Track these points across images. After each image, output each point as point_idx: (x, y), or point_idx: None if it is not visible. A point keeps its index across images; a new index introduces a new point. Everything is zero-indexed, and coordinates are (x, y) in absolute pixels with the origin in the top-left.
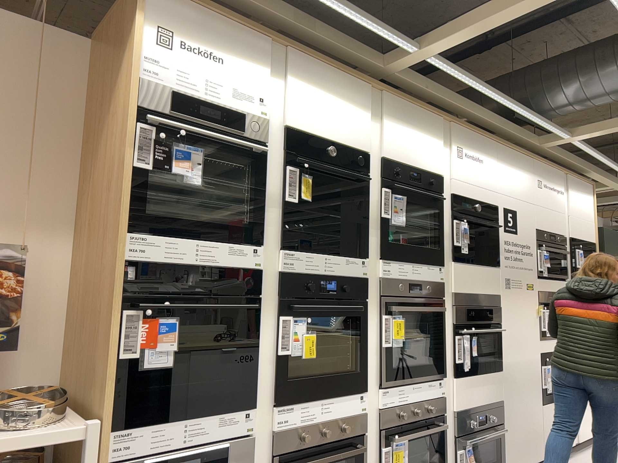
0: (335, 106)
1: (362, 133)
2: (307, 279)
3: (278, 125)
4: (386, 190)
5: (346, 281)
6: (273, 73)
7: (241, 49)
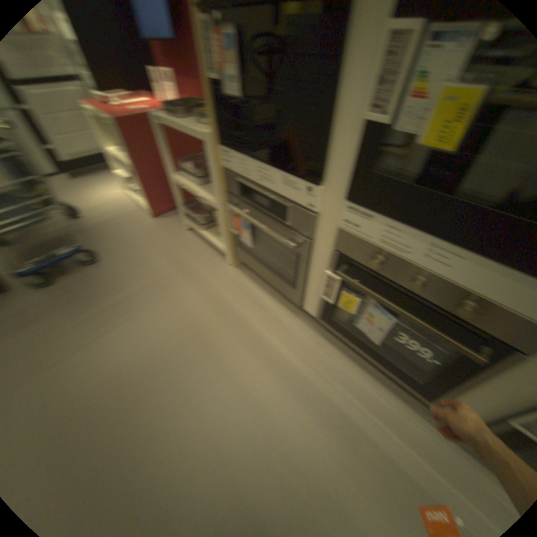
0: None
1: None
2: None
3: None
4: None
5: None
6: None
7: None
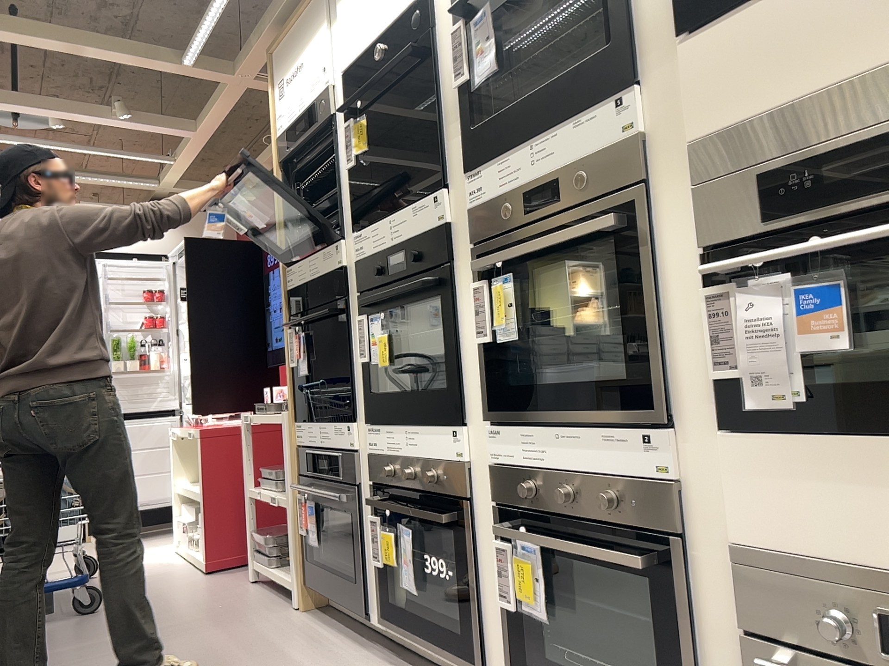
0: None
1: None
2: (374, 262)
3: (339, 78)
4: (458, 23)
5: (416, 245)
6: (328, 21)
7: (306, 32)
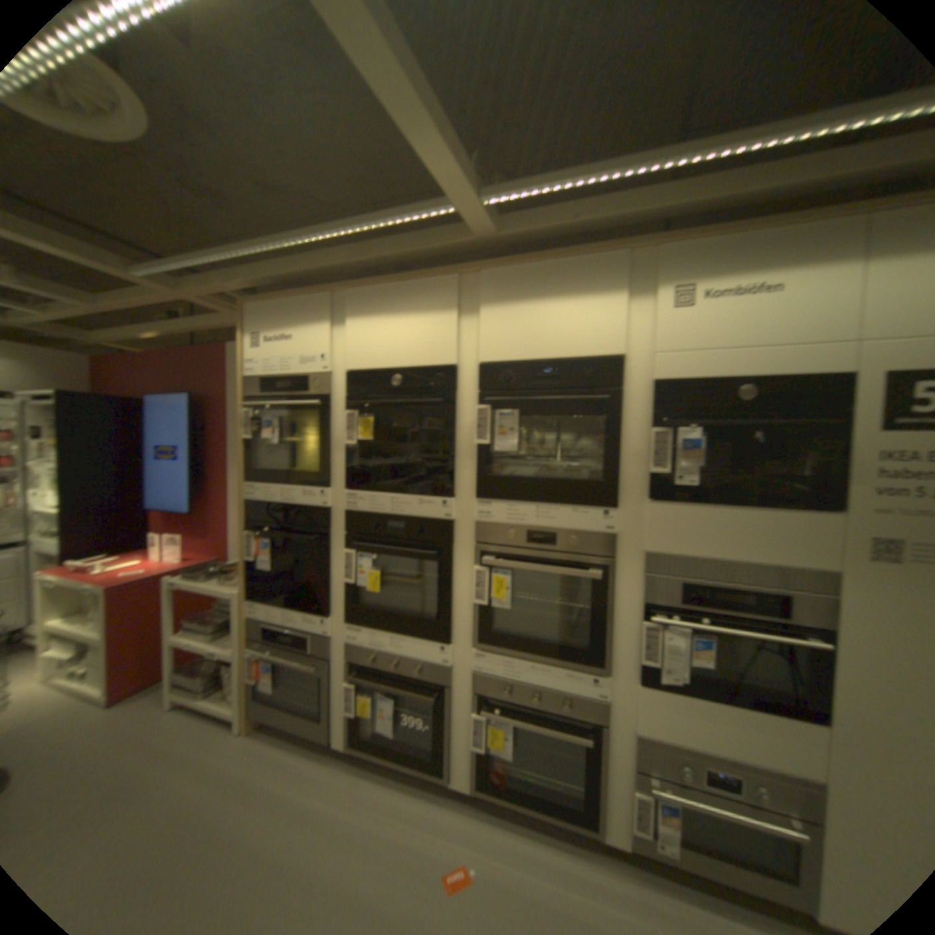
0: (404, 322)
1: (446, 341)
2: (373, 521)
3: (342, 370)
4: (488, 407)
5: (422, 526)
6: (333, 320)
7: (302, 313)
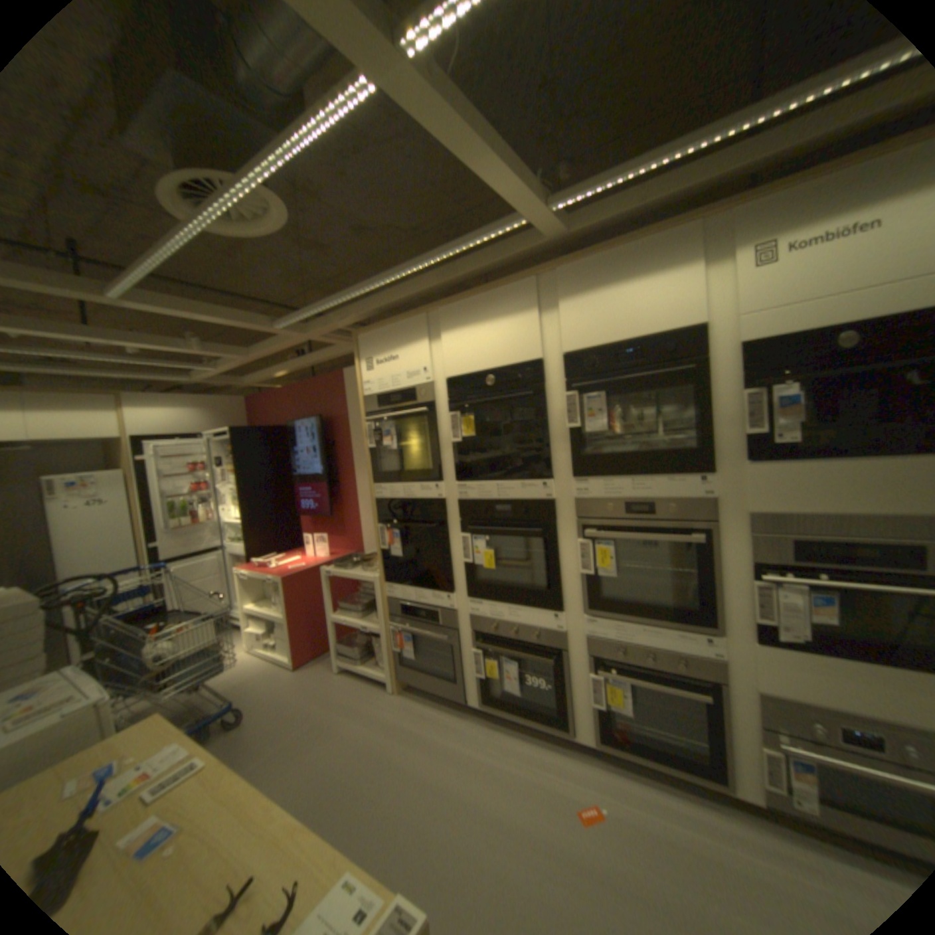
0: (488, 329)
1: (527, 339)
2: (480, 507)
3: (439, 379)
4: (573, 393)
5: (524, 508)
6: (427, 337)
7: (401, 336)
